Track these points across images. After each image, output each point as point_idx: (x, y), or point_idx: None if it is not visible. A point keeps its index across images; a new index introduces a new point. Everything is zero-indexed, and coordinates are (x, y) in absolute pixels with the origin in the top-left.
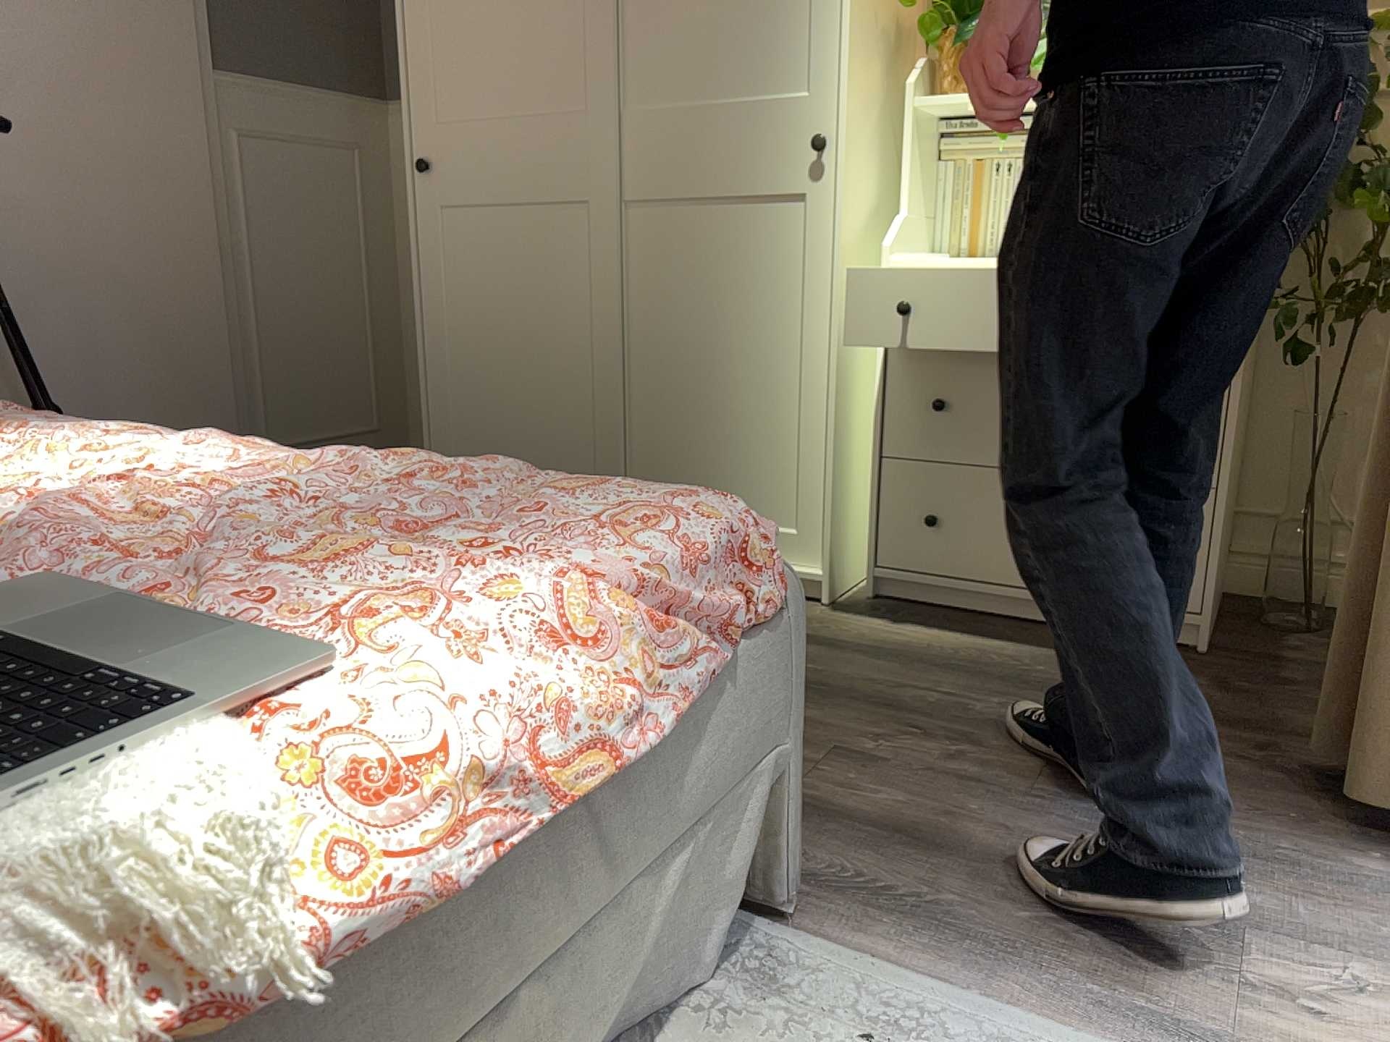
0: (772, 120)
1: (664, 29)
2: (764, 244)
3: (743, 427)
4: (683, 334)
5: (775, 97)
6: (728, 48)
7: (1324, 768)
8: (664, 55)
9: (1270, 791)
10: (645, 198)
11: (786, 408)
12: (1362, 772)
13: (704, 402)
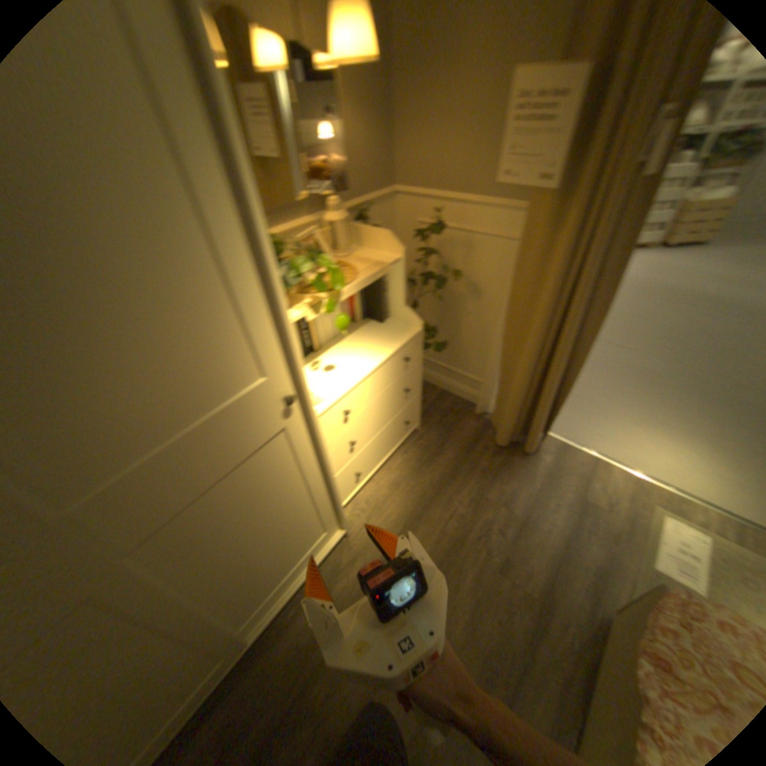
0: (249, 407)
1: (78, 415)
2: (270, 466)
3: (290, 535)
4: (235, 548)
5: (245, 393)
6: (180, 387)
7: (495, 440)
8: (96, 434)
9: (510, 458)
10: (154, 532)
11: (308, 508)
12: (496, 434)
13: (264, 553)
